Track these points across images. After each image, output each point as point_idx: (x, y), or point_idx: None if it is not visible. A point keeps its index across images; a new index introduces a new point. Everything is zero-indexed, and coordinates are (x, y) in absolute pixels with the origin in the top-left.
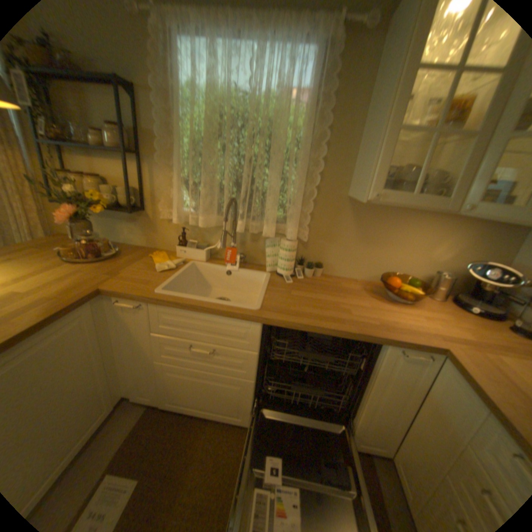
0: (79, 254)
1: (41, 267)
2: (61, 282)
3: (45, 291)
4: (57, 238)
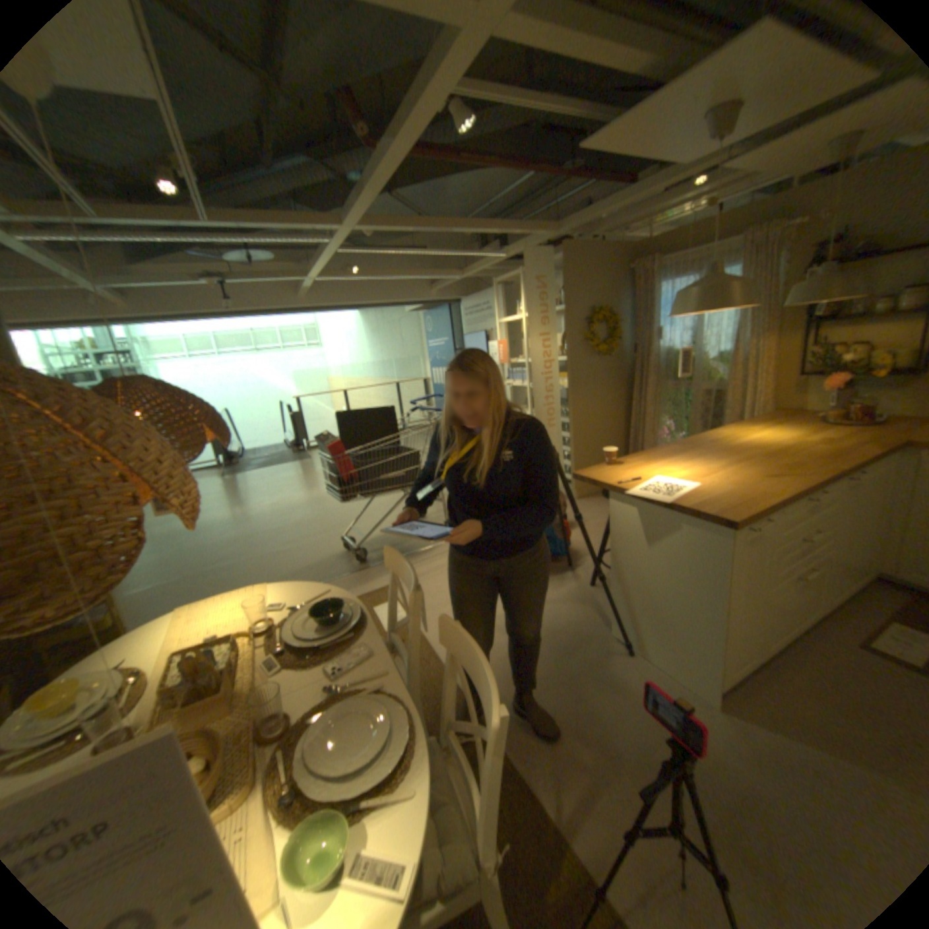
0: (851, 418)
1: (820, 427)
2: (859, 435)
3: (857, 439)
4: (790, 411)
